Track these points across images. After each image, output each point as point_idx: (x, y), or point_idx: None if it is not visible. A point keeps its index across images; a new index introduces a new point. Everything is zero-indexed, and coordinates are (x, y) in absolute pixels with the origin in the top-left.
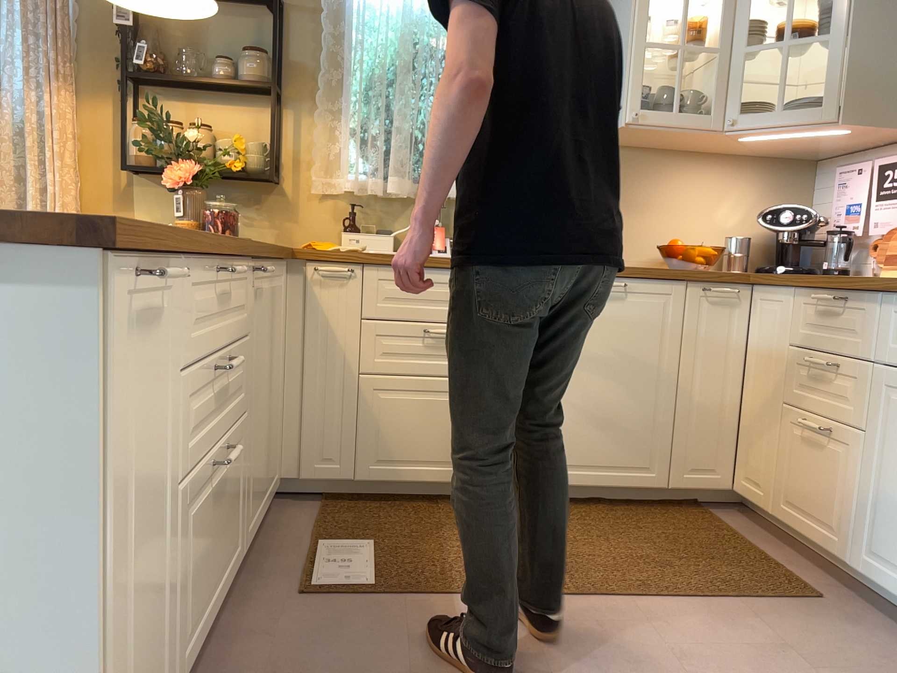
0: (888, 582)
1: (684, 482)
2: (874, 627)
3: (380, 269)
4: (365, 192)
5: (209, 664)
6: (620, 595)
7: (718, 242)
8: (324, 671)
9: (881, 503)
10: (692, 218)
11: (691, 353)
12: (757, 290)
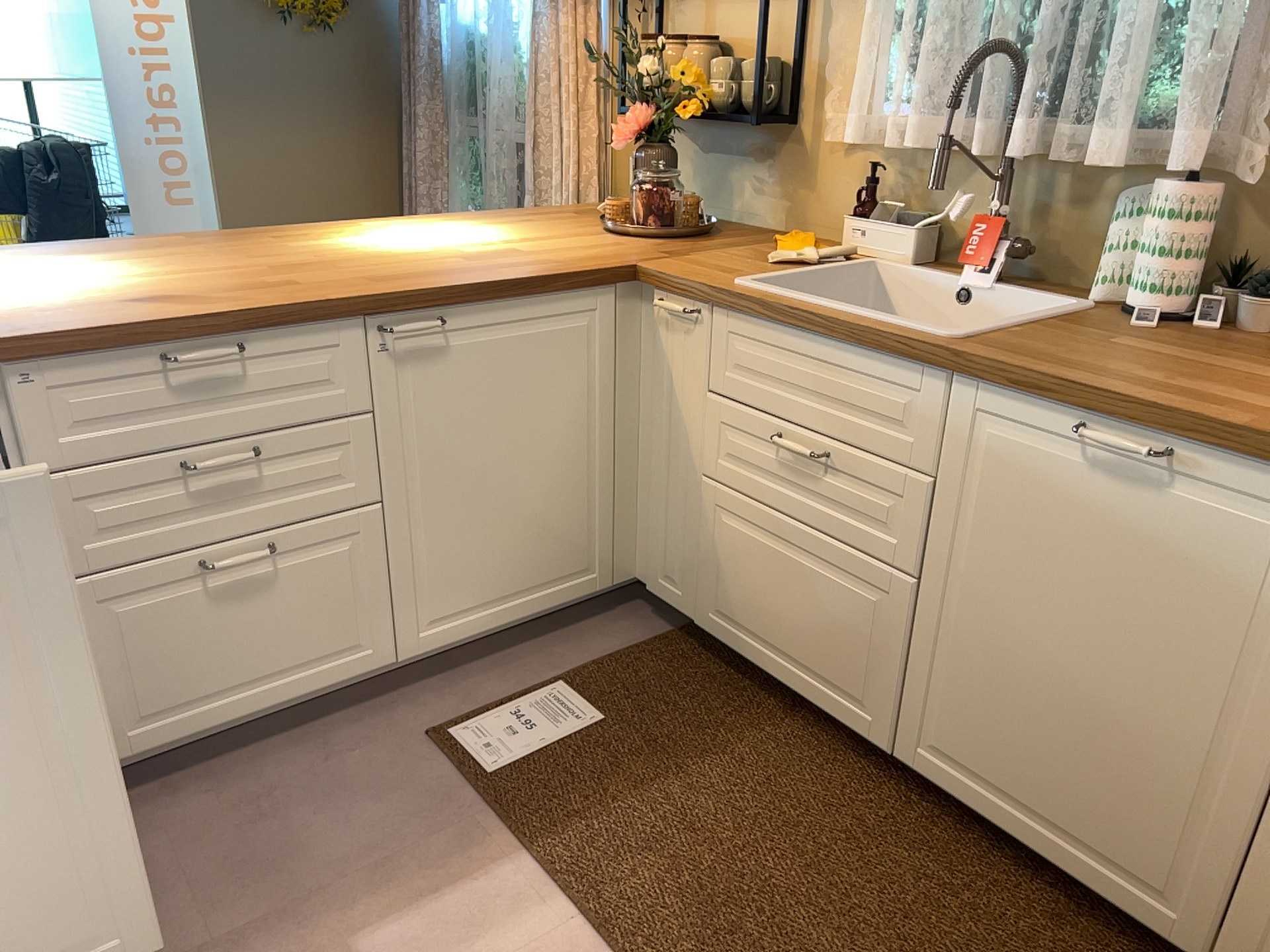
0: None
1: None
2: None
3: (731, 316)
4: (892, 144)
5: (266, 749)
6: None
7: None
8: (292, 827)
9: None
10: None
11: None
12: None
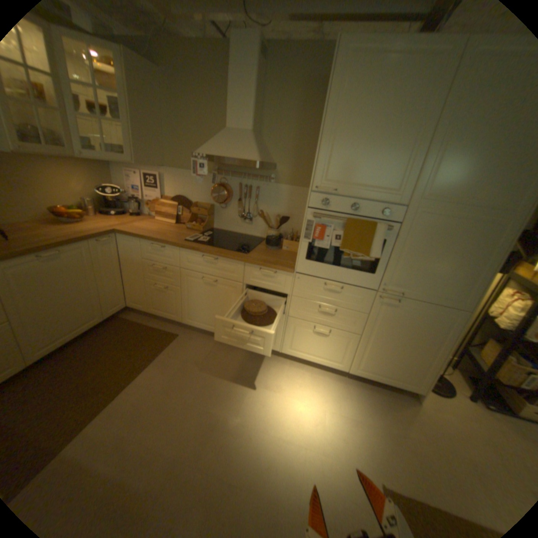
0: (194, 325)
1: (108, 315)
2: (193, 337)
3: None
4: None
5: None
6: (126, 385)
7: (74, 201)
8: None
9: (189, 306)
10: (57, 191)
11: (97, 269)
12: (118, 236)
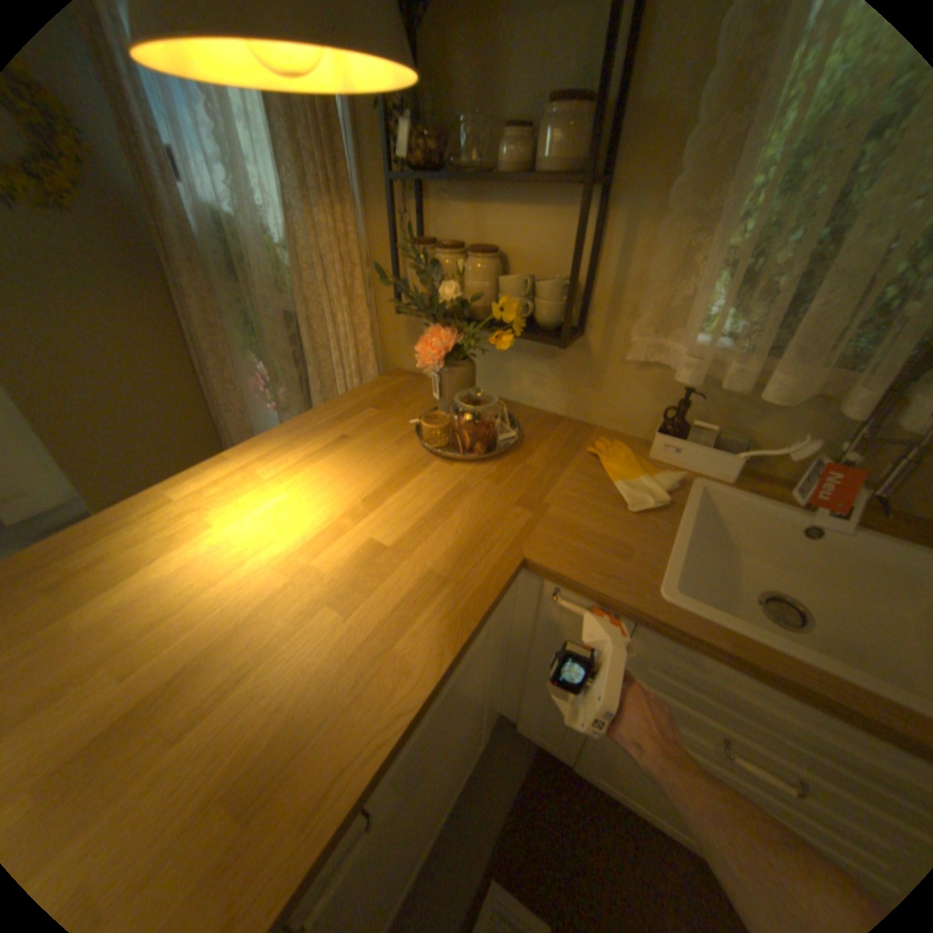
0: None
1: None
2: None
3: (673, 641)
4: (718, 373)
5: None
6: None
7: None
8: None
9: None
10: None
11: None
12: None
